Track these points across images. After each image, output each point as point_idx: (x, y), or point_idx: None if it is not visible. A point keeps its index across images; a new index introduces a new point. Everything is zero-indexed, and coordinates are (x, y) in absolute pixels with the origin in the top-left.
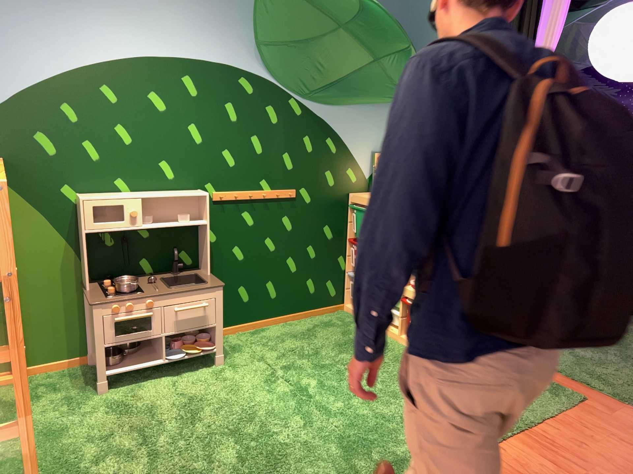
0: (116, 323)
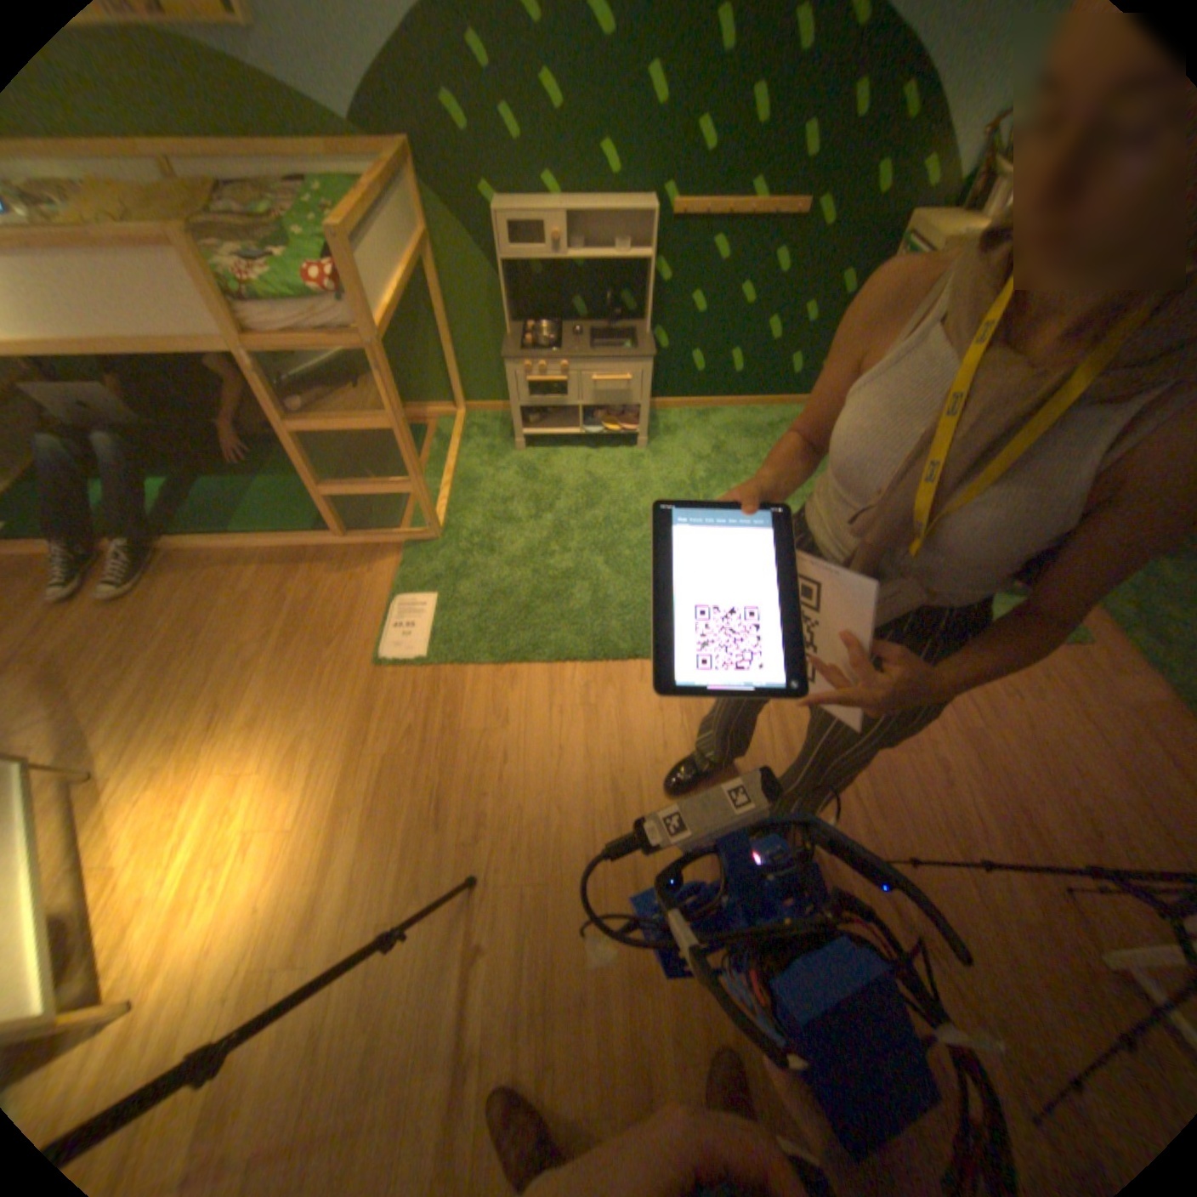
0: (524, 386)
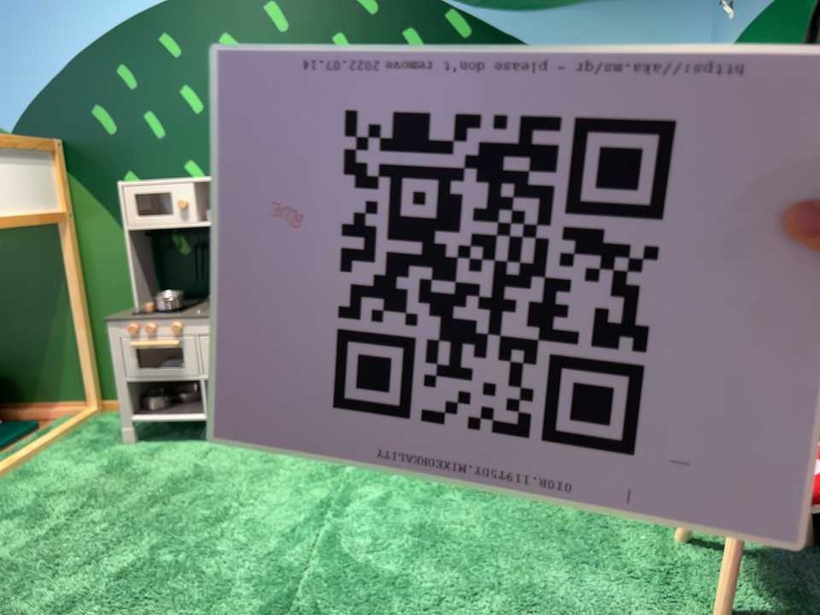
0: (131, 352)
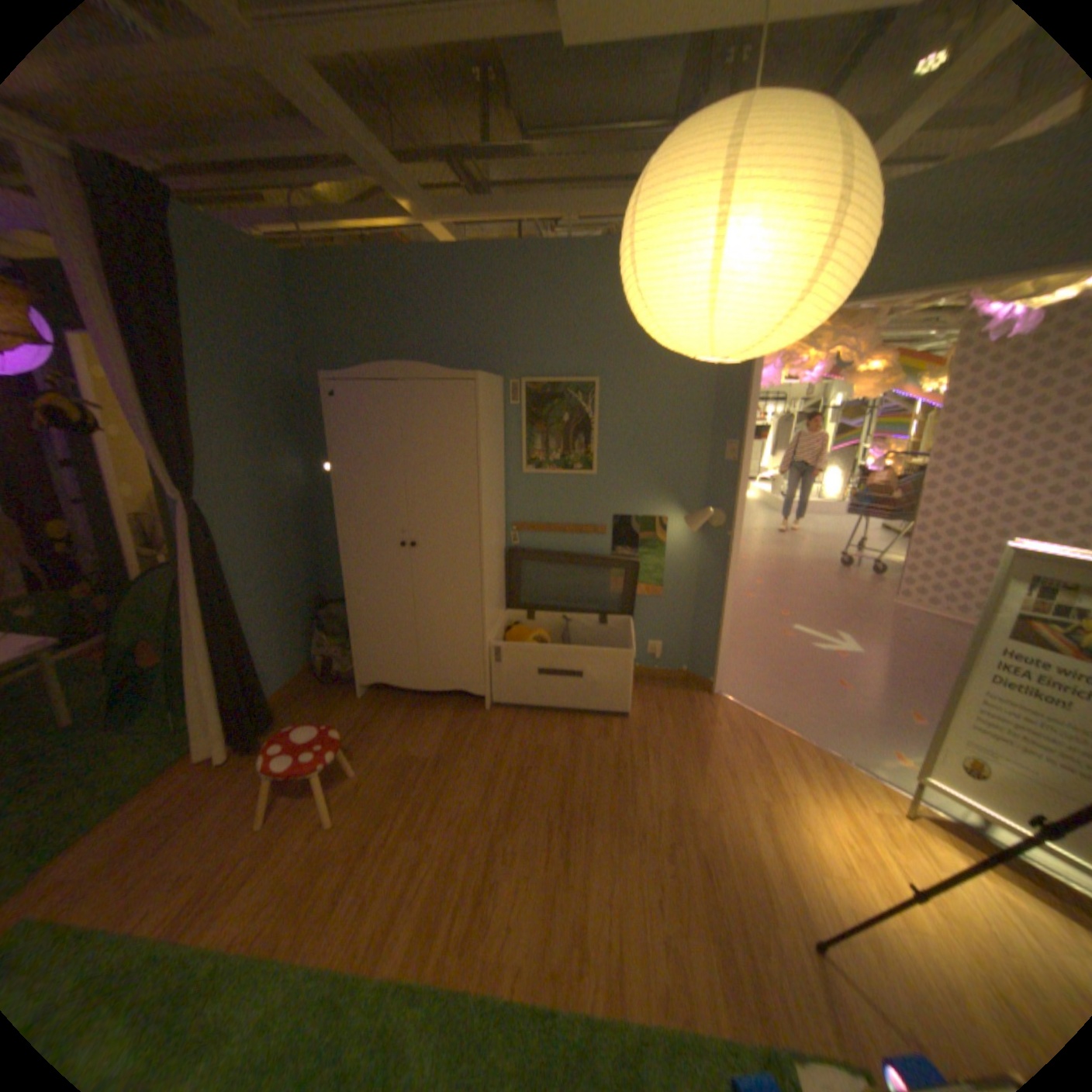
0: None
